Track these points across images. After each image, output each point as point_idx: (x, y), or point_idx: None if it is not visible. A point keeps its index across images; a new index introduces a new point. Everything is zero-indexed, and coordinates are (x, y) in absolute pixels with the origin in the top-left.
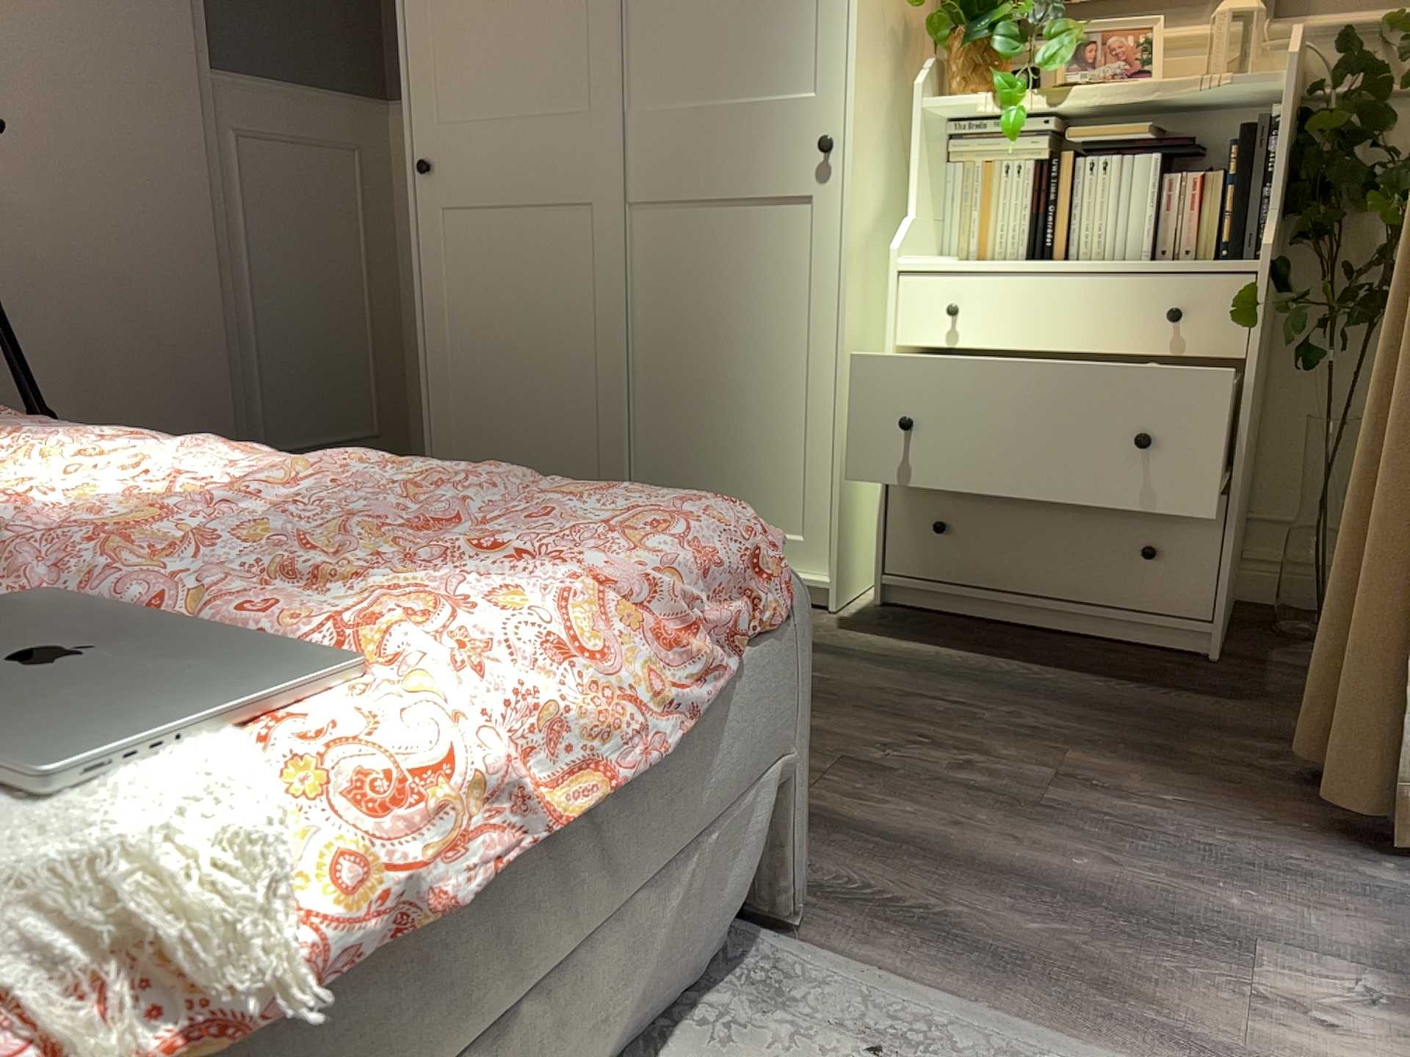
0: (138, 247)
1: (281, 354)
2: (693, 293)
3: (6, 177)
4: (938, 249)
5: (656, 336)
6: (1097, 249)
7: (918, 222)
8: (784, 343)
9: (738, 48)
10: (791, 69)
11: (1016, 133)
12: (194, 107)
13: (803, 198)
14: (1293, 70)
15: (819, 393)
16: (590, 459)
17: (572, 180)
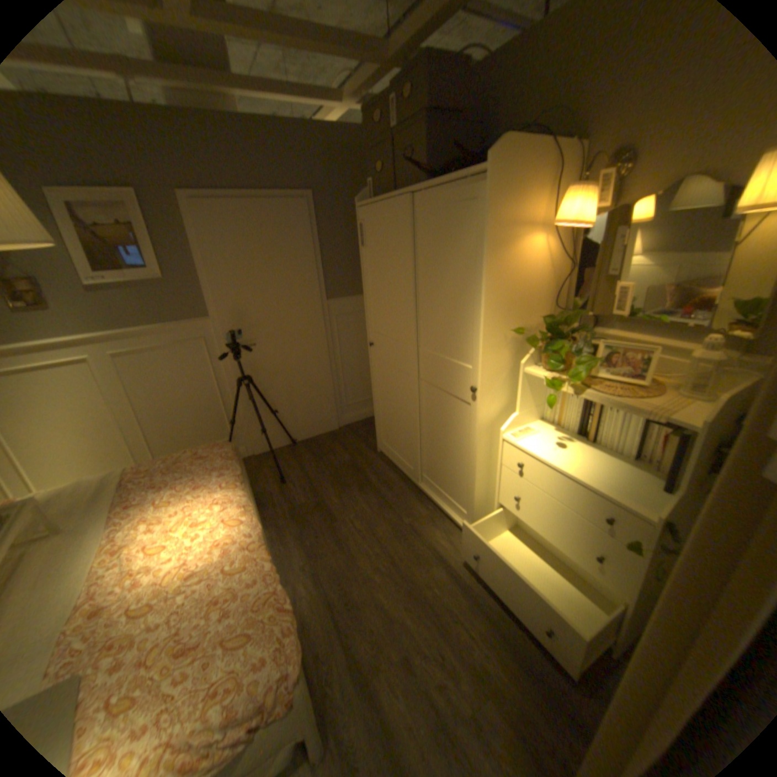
0: (301, 359)
1: (348, 378)
2: (436, 416)
3: (263, 349)
4: (536, 418)
5: (426, 424)
6: (607, 443)
7: (517, 417)
8: (460, 448)
9: (448, 340)
10: (463, 354)
11: (550, 406)
12: (317, 315)
13: (466, 402)
14: (710, 421)
15: (470, 471)
16: (409, 451)
17: (403, 365)
